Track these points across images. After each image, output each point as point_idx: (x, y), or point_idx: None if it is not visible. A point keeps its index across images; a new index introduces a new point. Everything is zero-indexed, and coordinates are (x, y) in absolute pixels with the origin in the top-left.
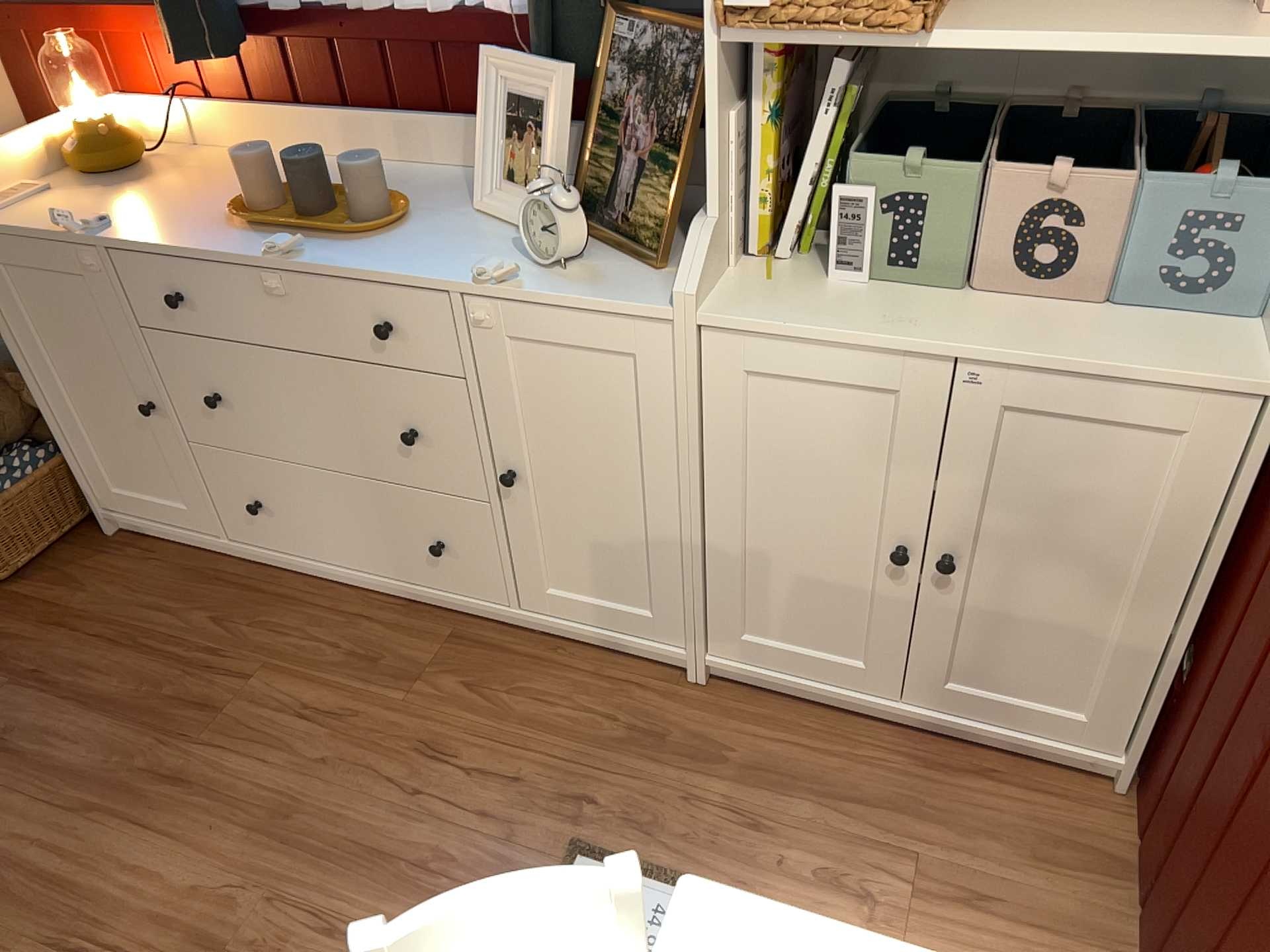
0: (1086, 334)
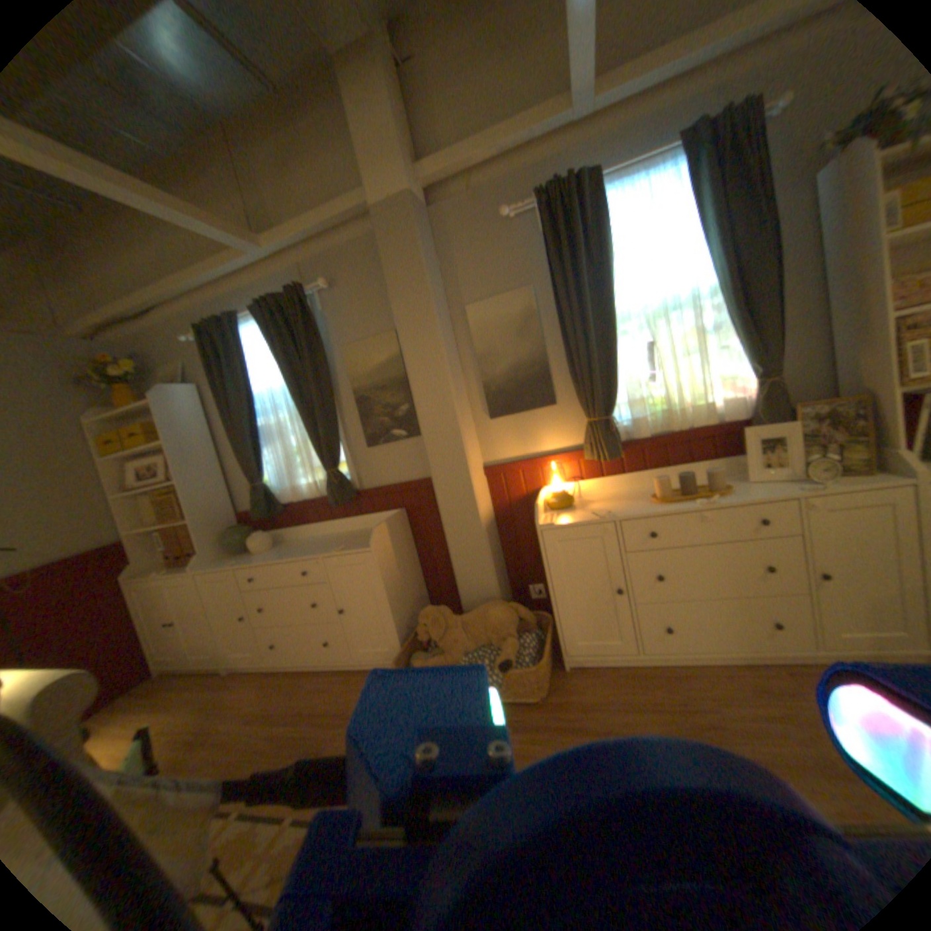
0: None
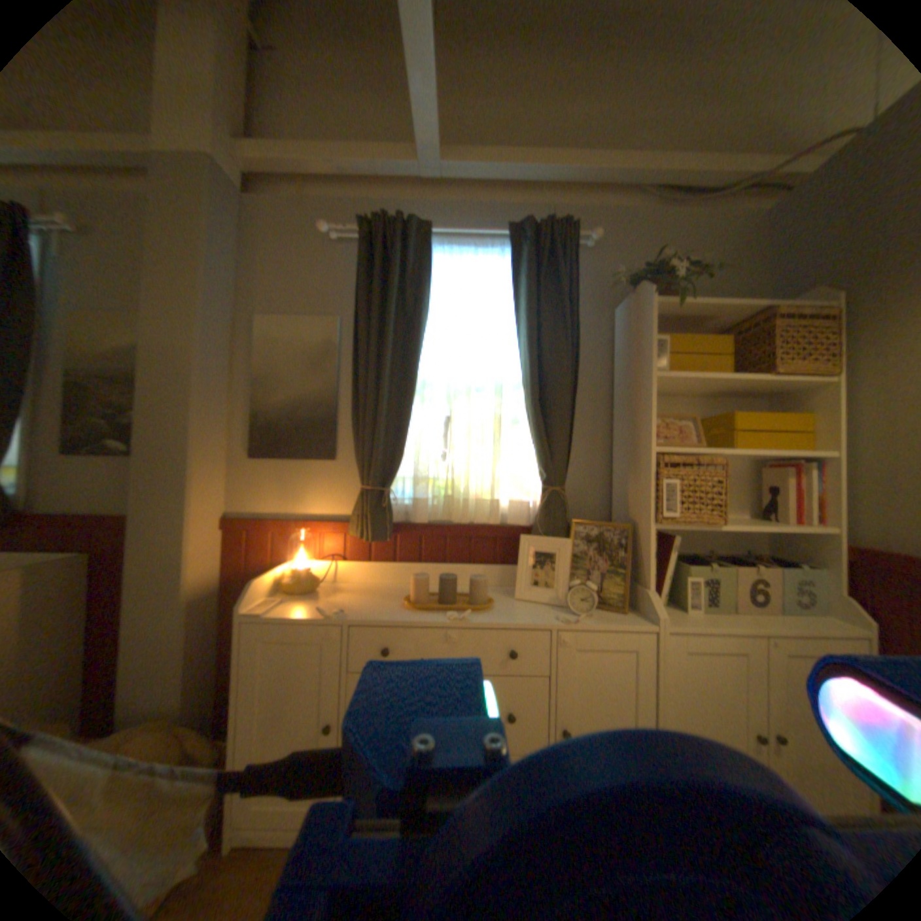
0: (796, 623)
